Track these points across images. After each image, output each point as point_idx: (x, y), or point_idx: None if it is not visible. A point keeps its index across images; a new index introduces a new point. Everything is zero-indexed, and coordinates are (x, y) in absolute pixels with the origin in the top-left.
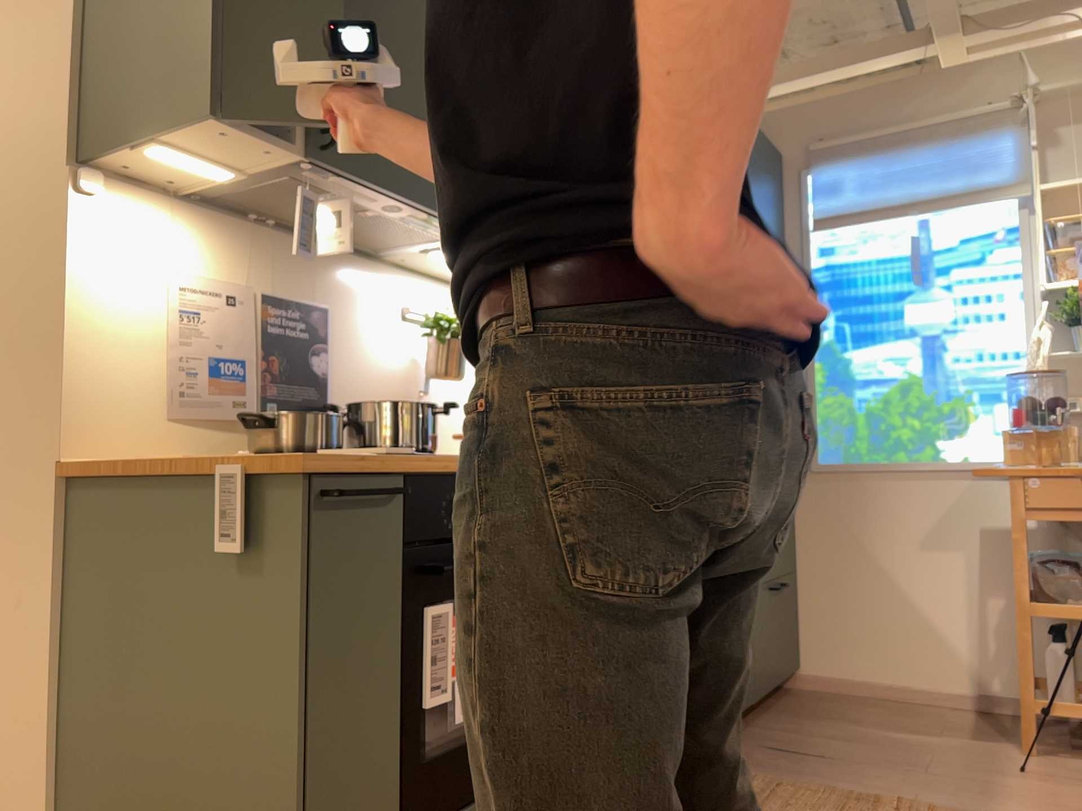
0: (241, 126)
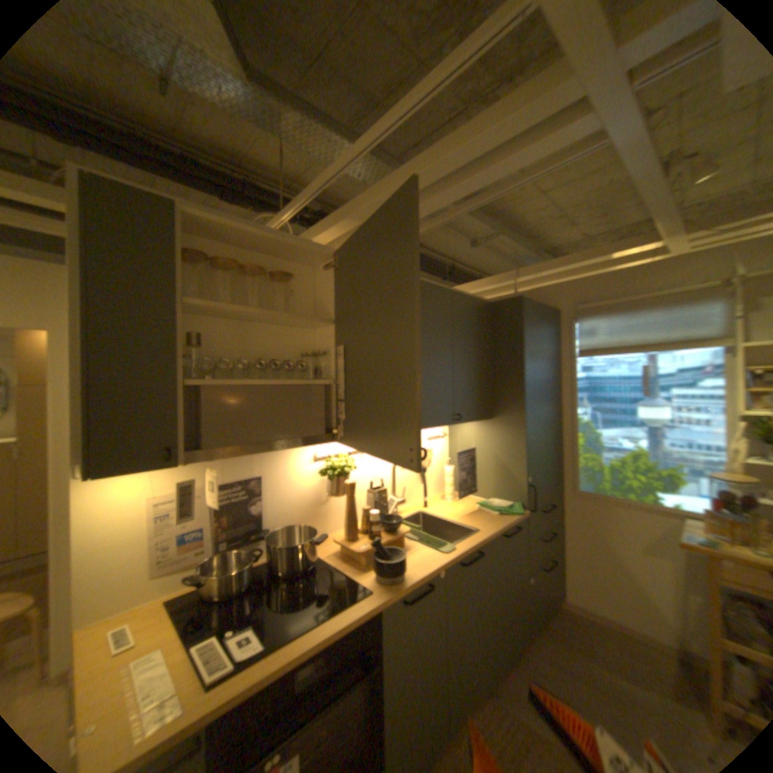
0: (118, 472)
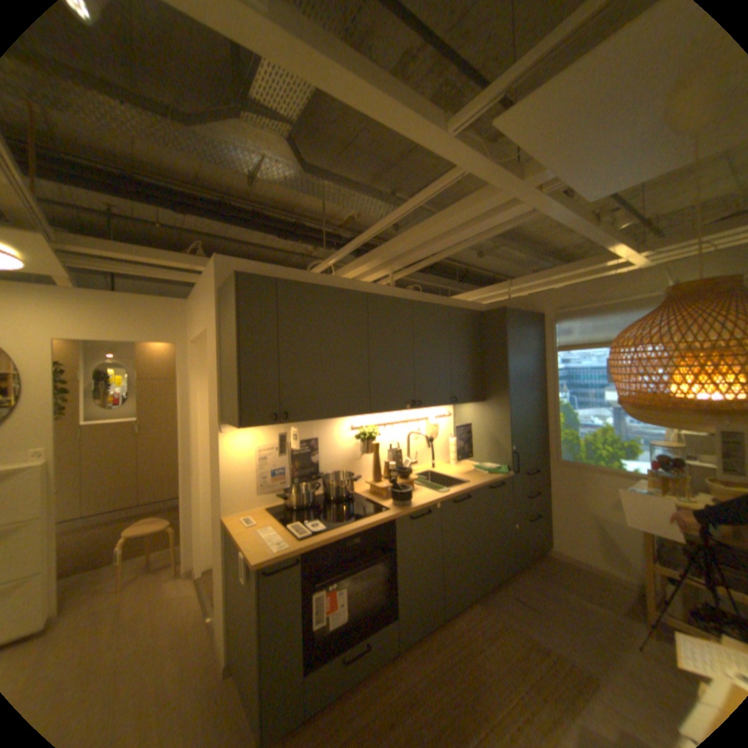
0: (252, 426)
